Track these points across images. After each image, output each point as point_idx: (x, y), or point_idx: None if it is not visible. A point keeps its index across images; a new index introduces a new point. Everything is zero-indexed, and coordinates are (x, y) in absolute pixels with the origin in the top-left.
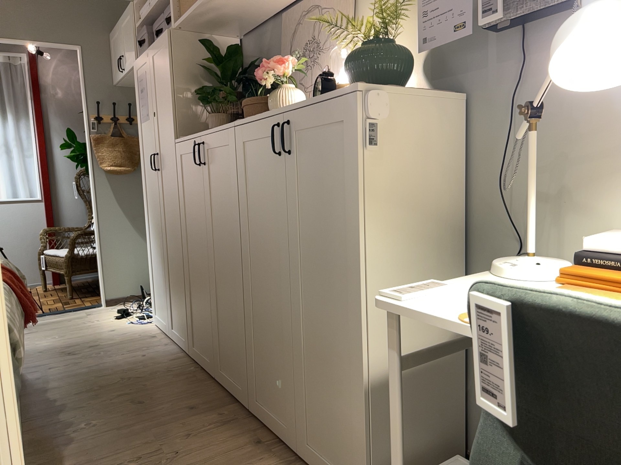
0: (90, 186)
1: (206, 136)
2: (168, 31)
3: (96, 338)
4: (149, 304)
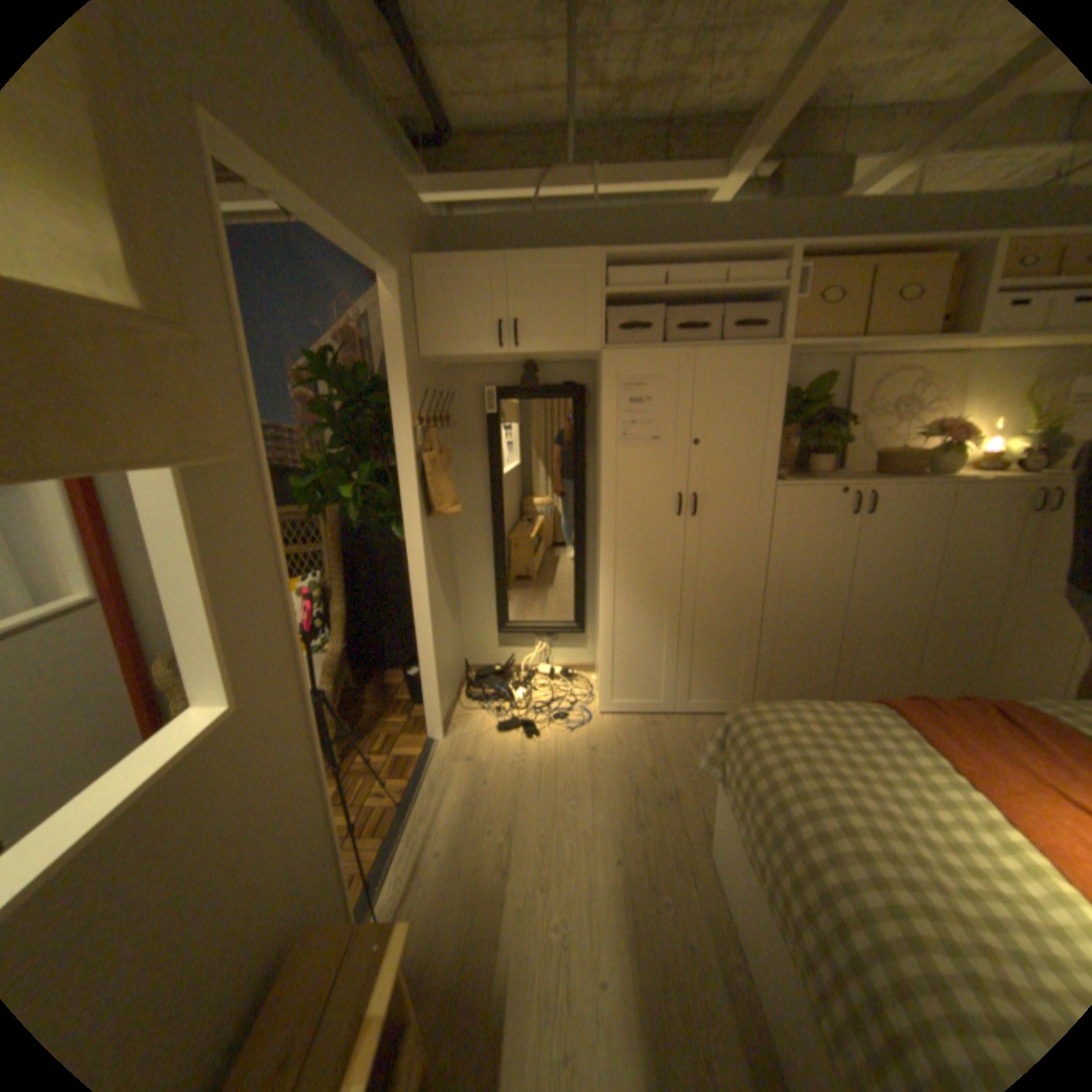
0: (410, 549)
1: (886, 487)
2: (787, 348)
3: (615, 768)
4: (516, 700)
